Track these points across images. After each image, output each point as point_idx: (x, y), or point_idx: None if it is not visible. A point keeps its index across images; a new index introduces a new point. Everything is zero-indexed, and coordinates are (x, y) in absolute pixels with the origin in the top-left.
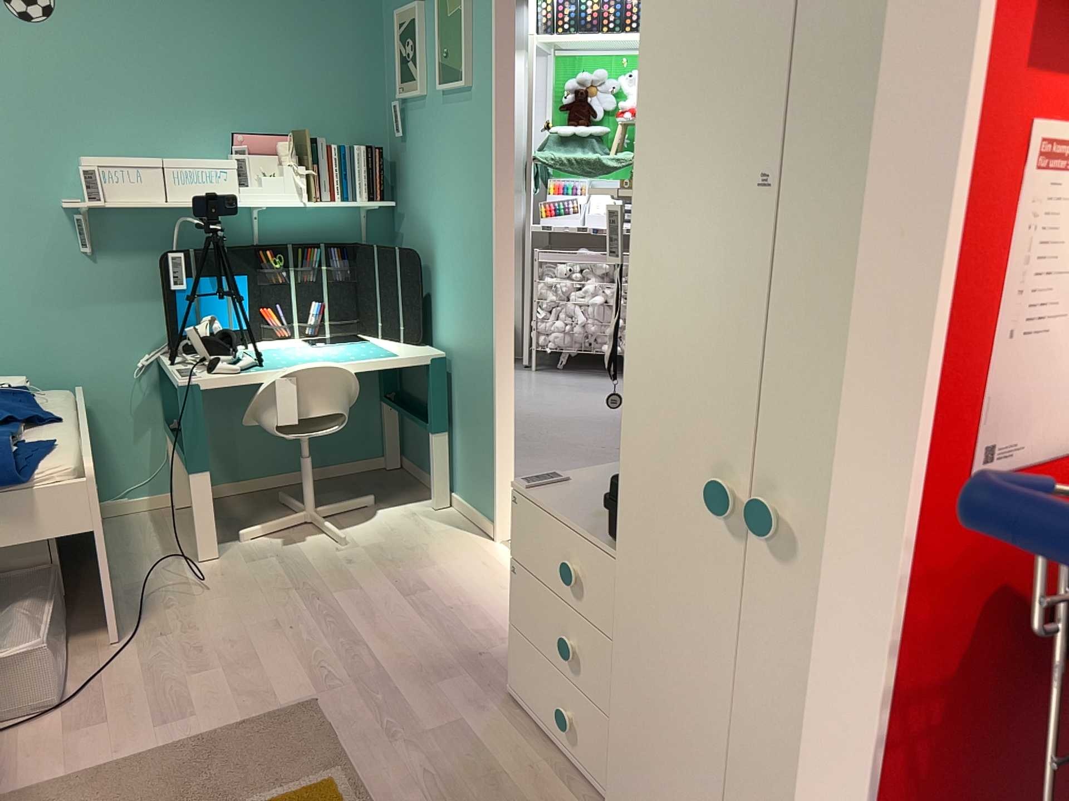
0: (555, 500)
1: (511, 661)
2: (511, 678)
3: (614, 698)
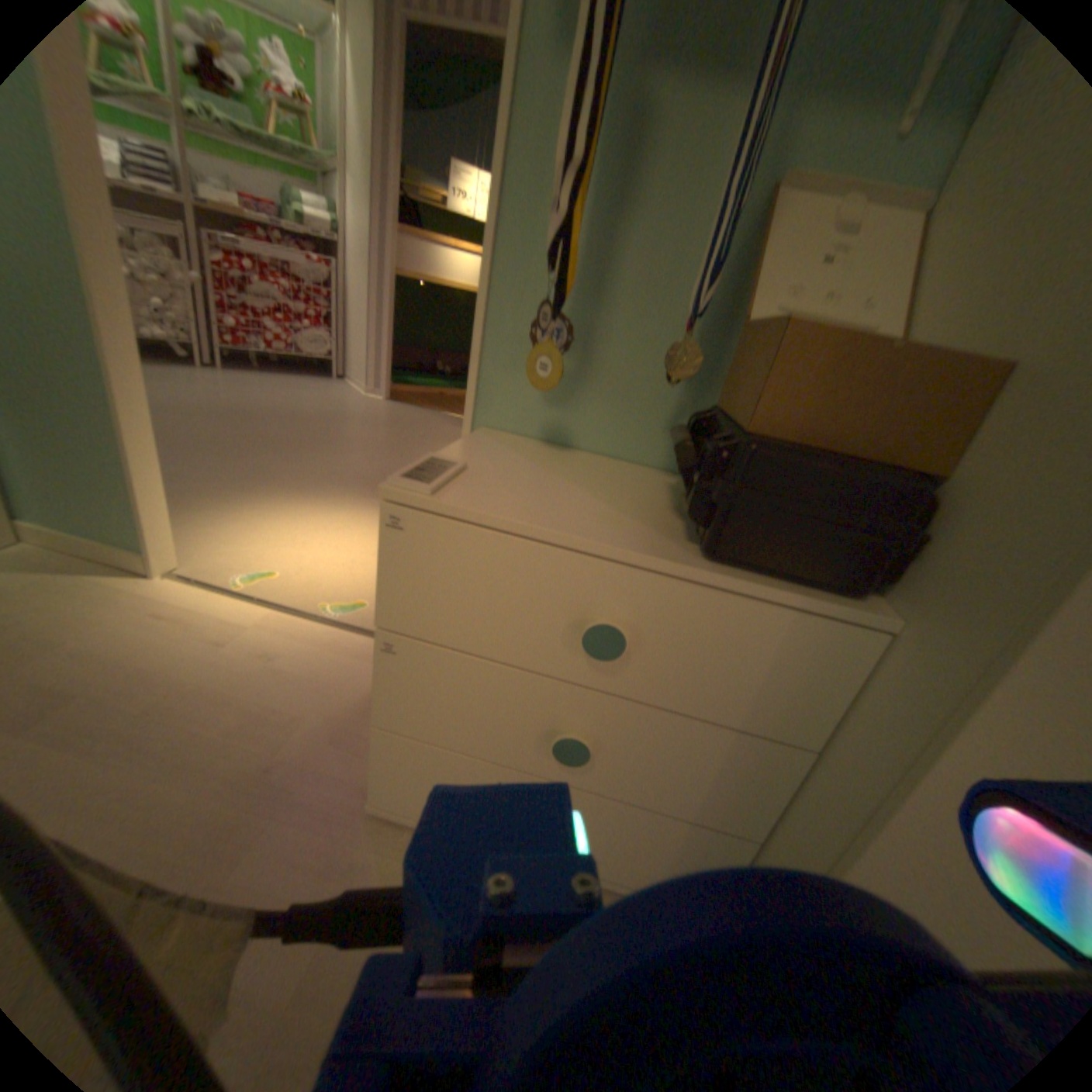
0: (516, 513)
1: (381, 778)
2: (380, 798)
3: (887, 849)
